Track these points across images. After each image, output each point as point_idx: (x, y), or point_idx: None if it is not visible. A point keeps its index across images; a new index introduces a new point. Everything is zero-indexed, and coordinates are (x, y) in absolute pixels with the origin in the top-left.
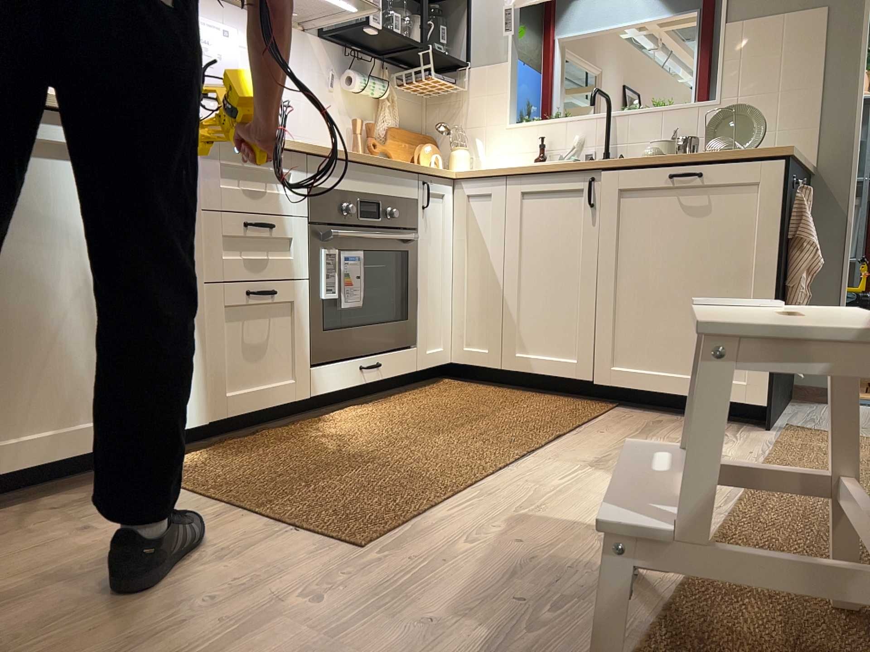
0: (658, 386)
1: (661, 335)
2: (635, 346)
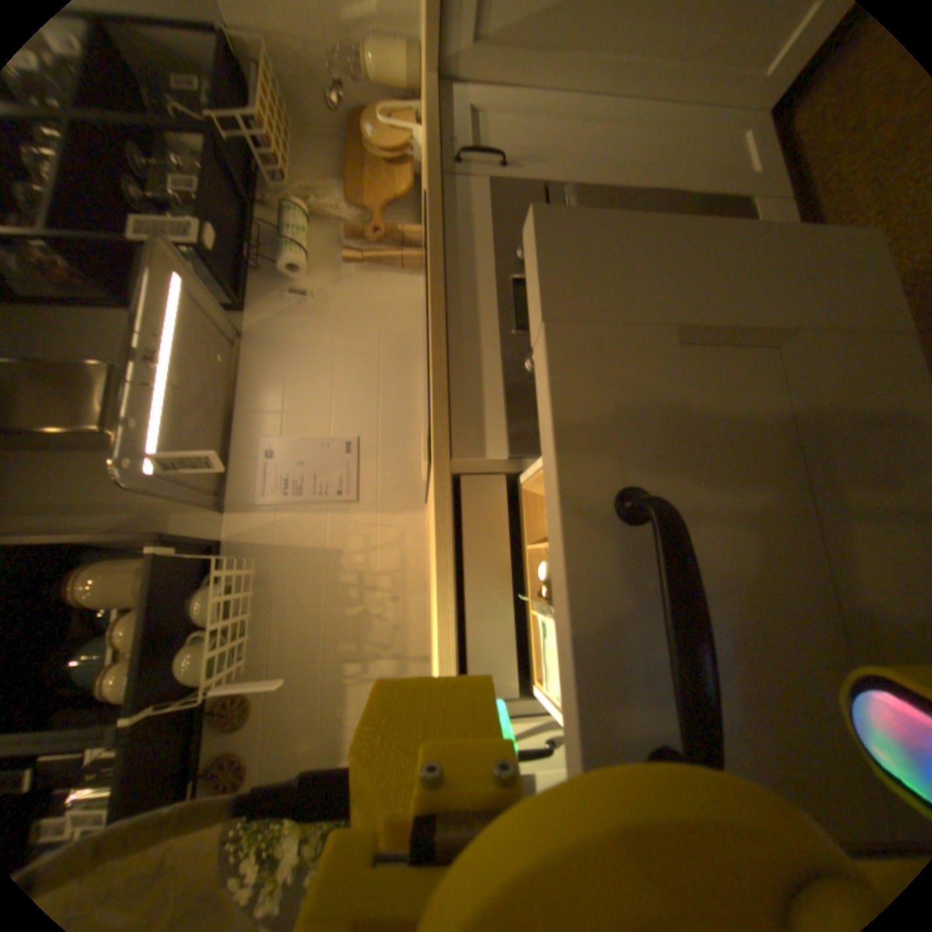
0: None
1: None
2: None
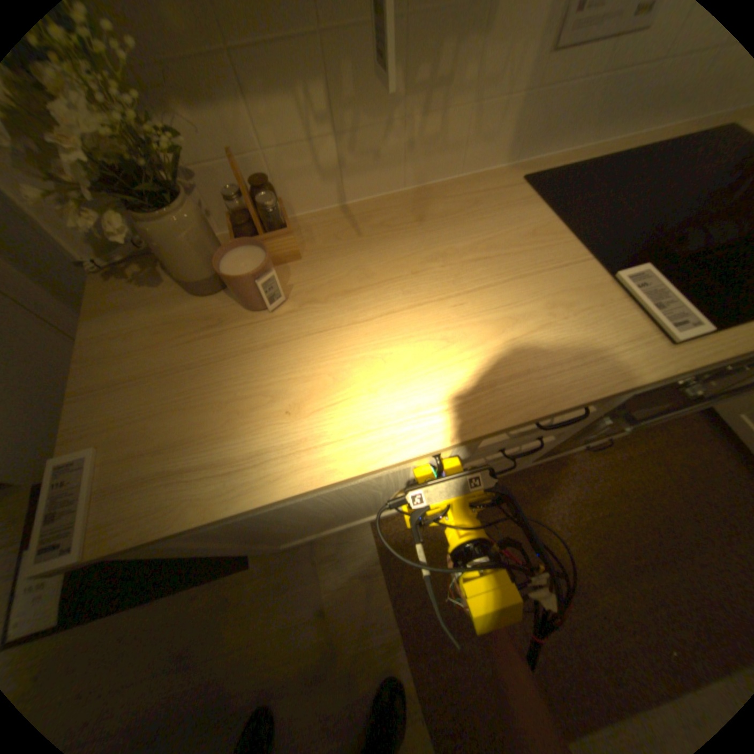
0: None
1: None
2: None
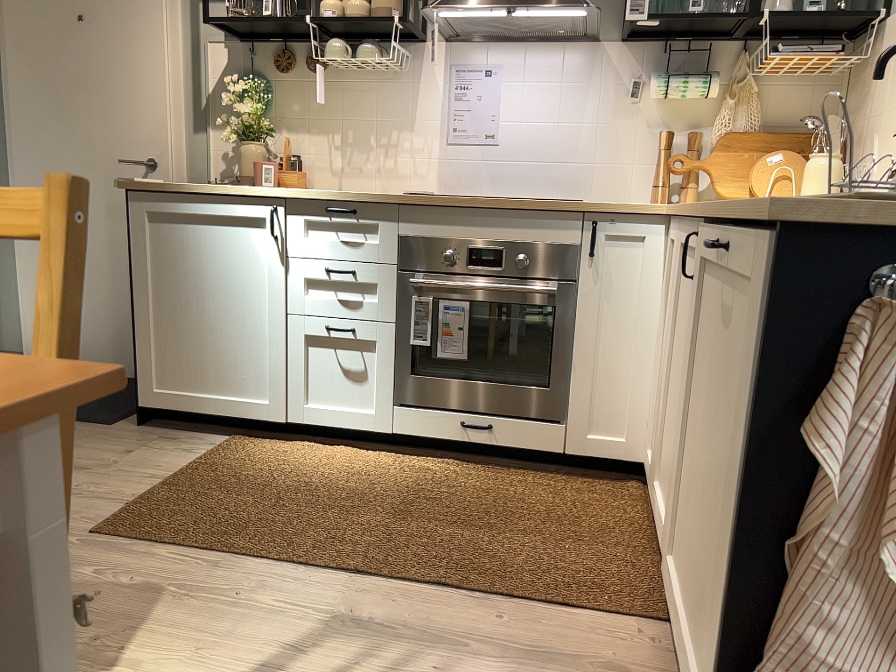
0: (682, 633)
1: (698, 546)
2: (688, 545)
